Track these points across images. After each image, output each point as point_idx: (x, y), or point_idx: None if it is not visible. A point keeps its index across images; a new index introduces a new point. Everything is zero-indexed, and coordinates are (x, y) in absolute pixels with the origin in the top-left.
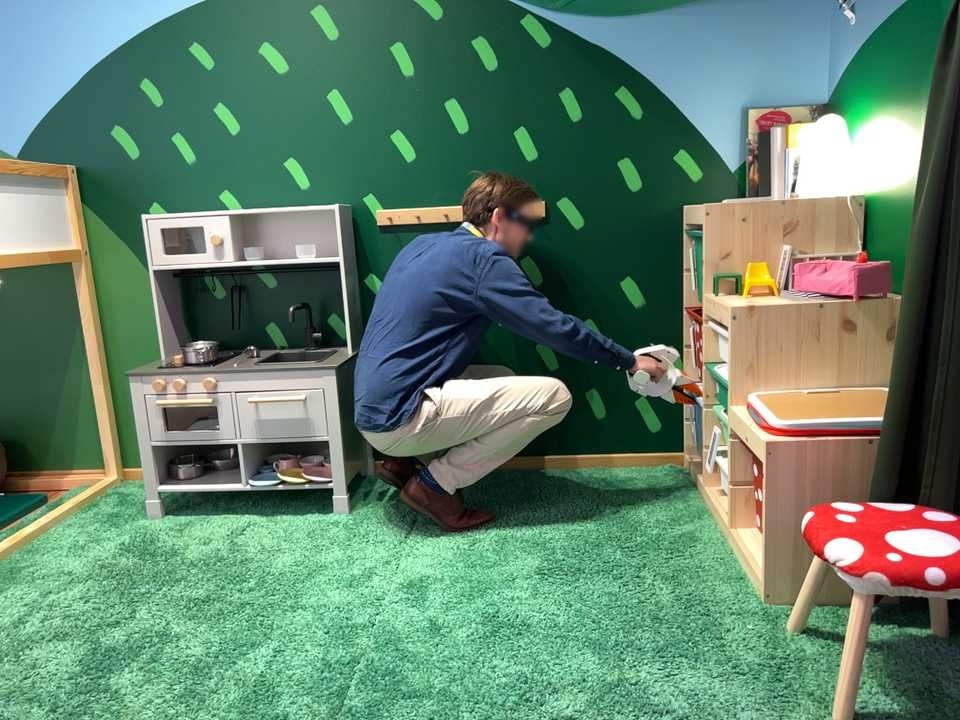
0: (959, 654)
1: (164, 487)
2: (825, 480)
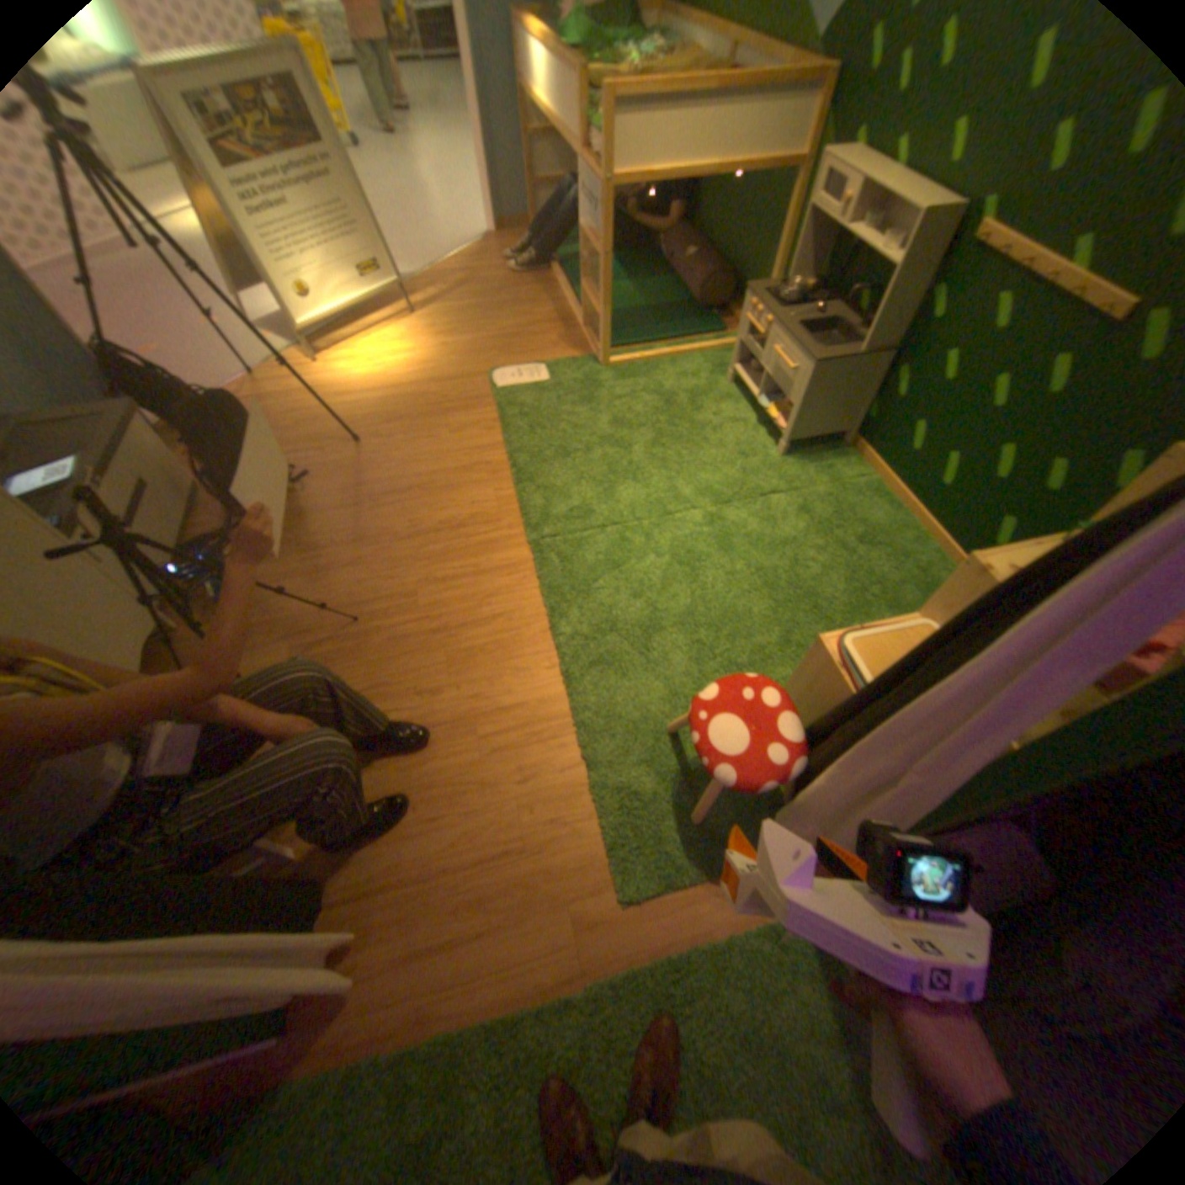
0: (764, 809)
1: (736, 369)
2: (823, 691)
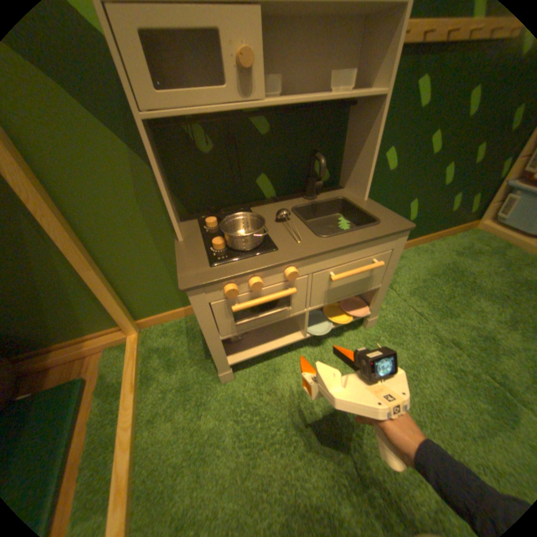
0: None
1: (232, 358)
2: None
